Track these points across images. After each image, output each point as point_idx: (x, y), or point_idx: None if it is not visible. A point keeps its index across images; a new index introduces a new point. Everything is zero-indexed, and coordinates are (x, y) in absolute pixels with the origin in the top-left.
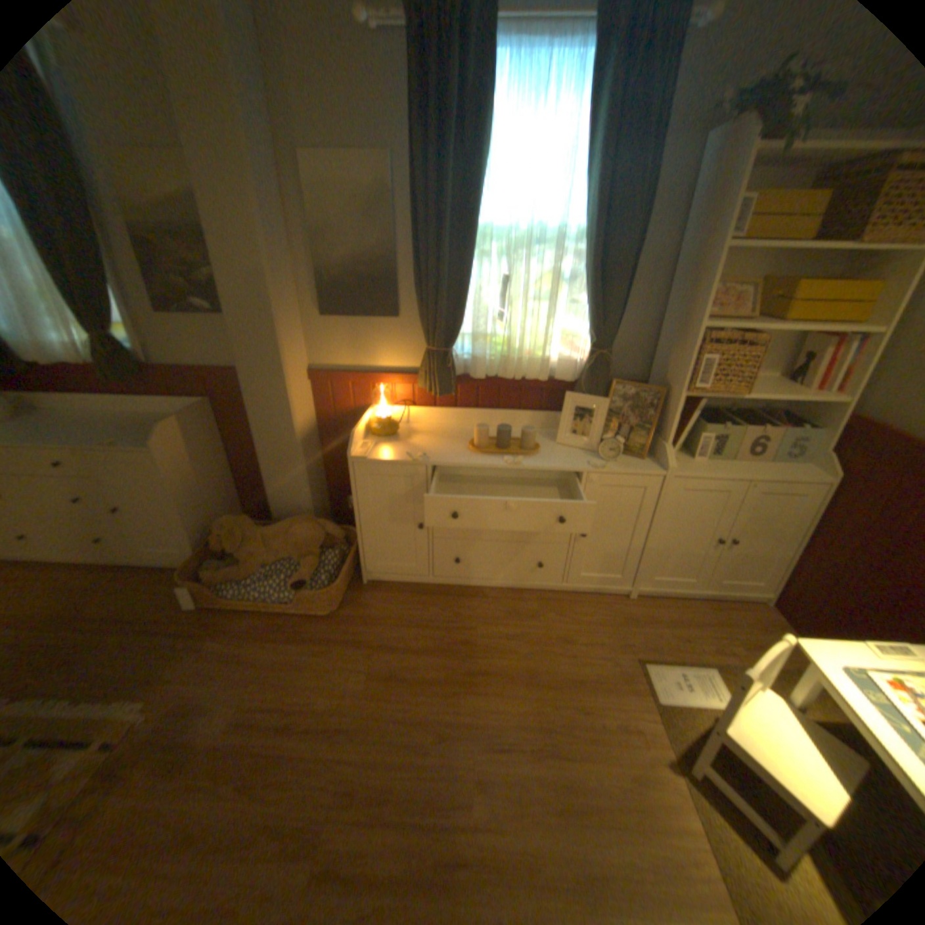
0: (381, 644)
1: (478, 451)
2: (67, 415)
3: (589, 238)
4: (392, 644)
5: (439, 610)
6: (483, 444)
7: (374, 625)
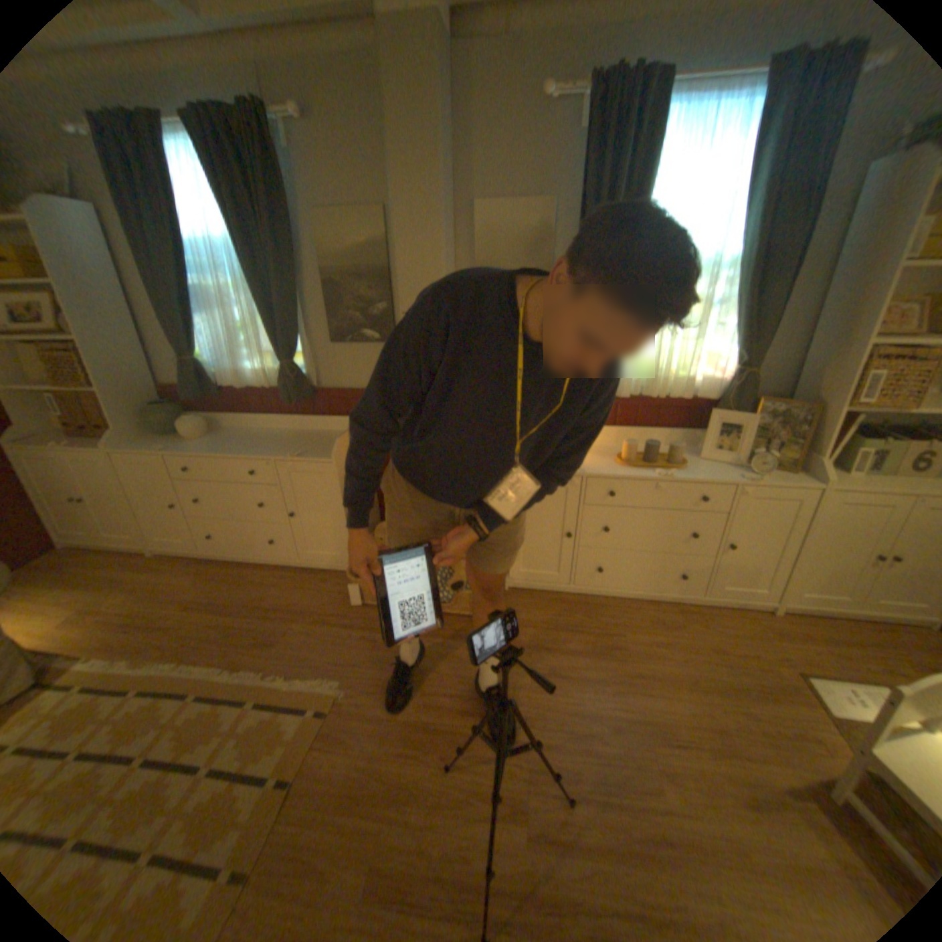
0: (535, 645)
1: (628, 465)
2: (245, 432)
3: (745, 265)
4: (546, 646)
5: (583, 618)
6: (631, 458)
7: (524, 628)
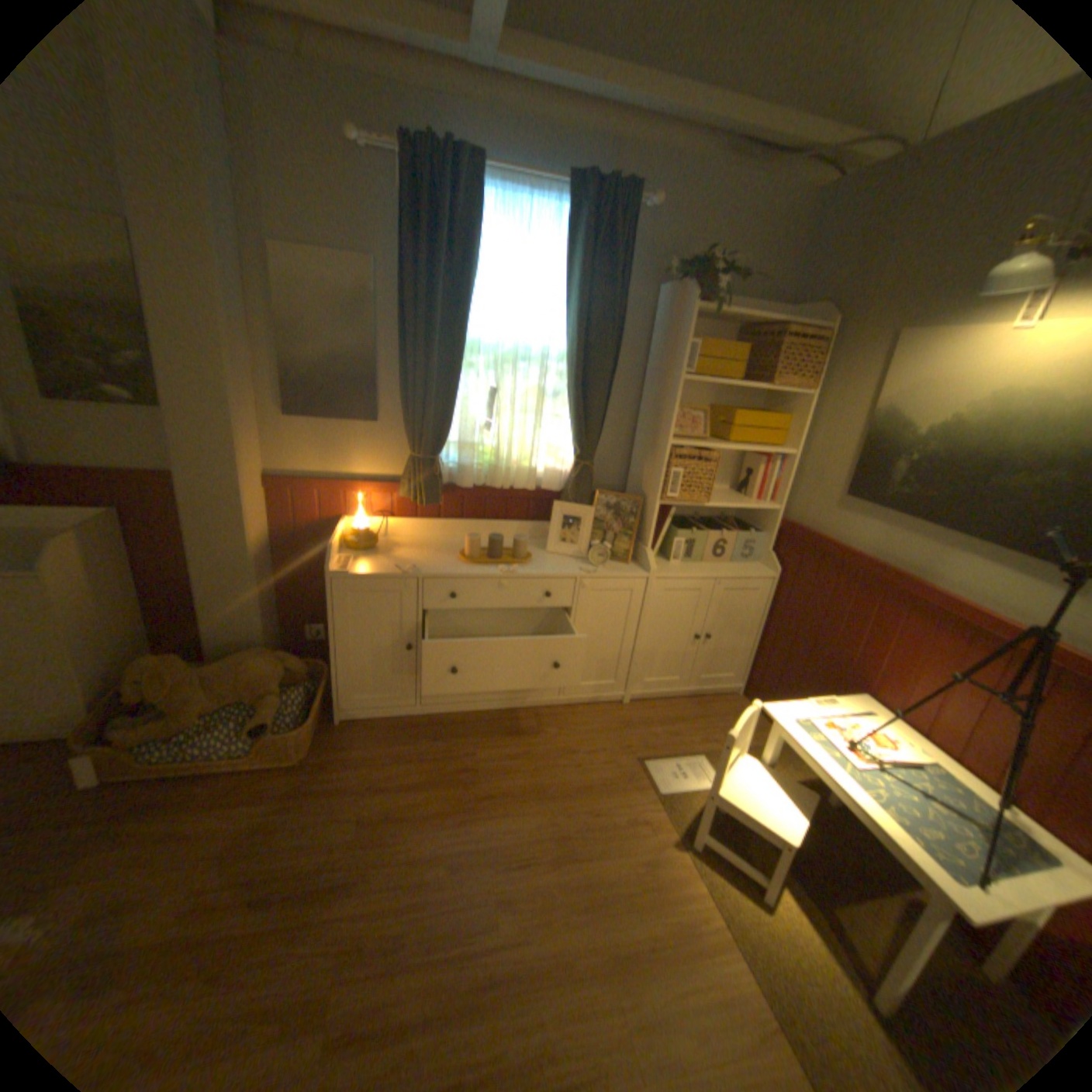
0: (367, 787)
1: (470, 562)
2: None
3: (569, 361)
4: (381, 785)
5: (430, 742)
6: (474, 554)
7: (356, 769)
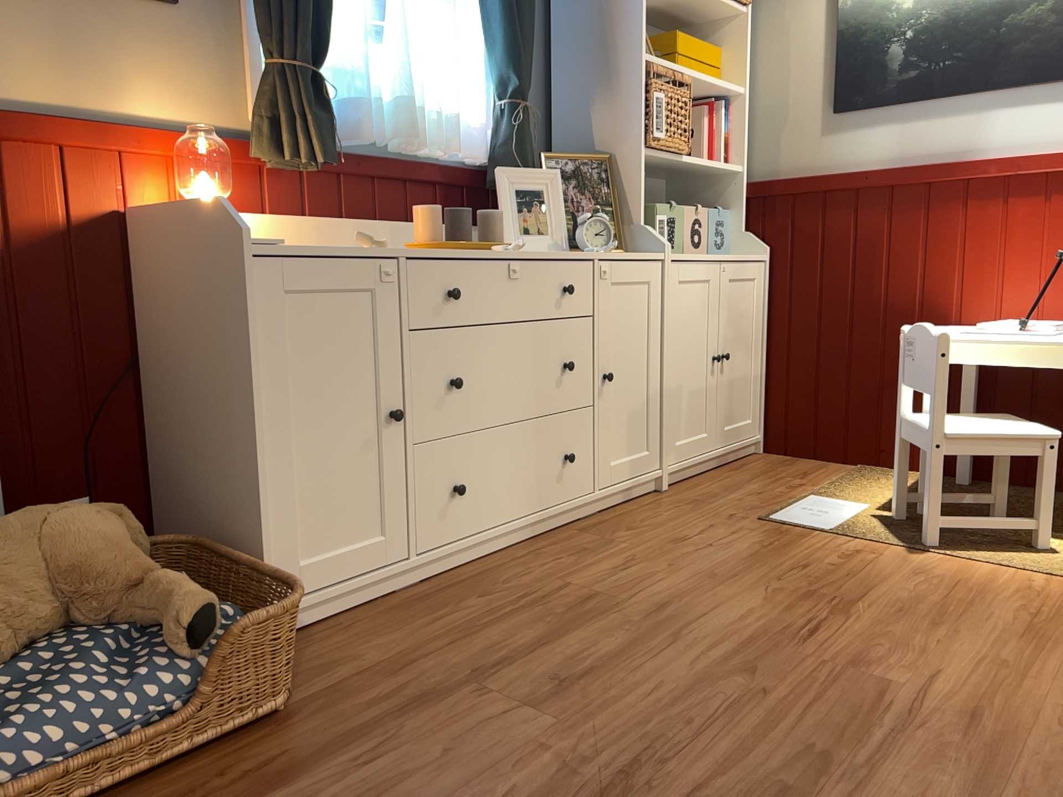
0: (466, 672)
1: (445, 242)
2: None
3: None
4: (485, 660)
5: (477, 598)
6: (438, 236)
7: (406, 666)
